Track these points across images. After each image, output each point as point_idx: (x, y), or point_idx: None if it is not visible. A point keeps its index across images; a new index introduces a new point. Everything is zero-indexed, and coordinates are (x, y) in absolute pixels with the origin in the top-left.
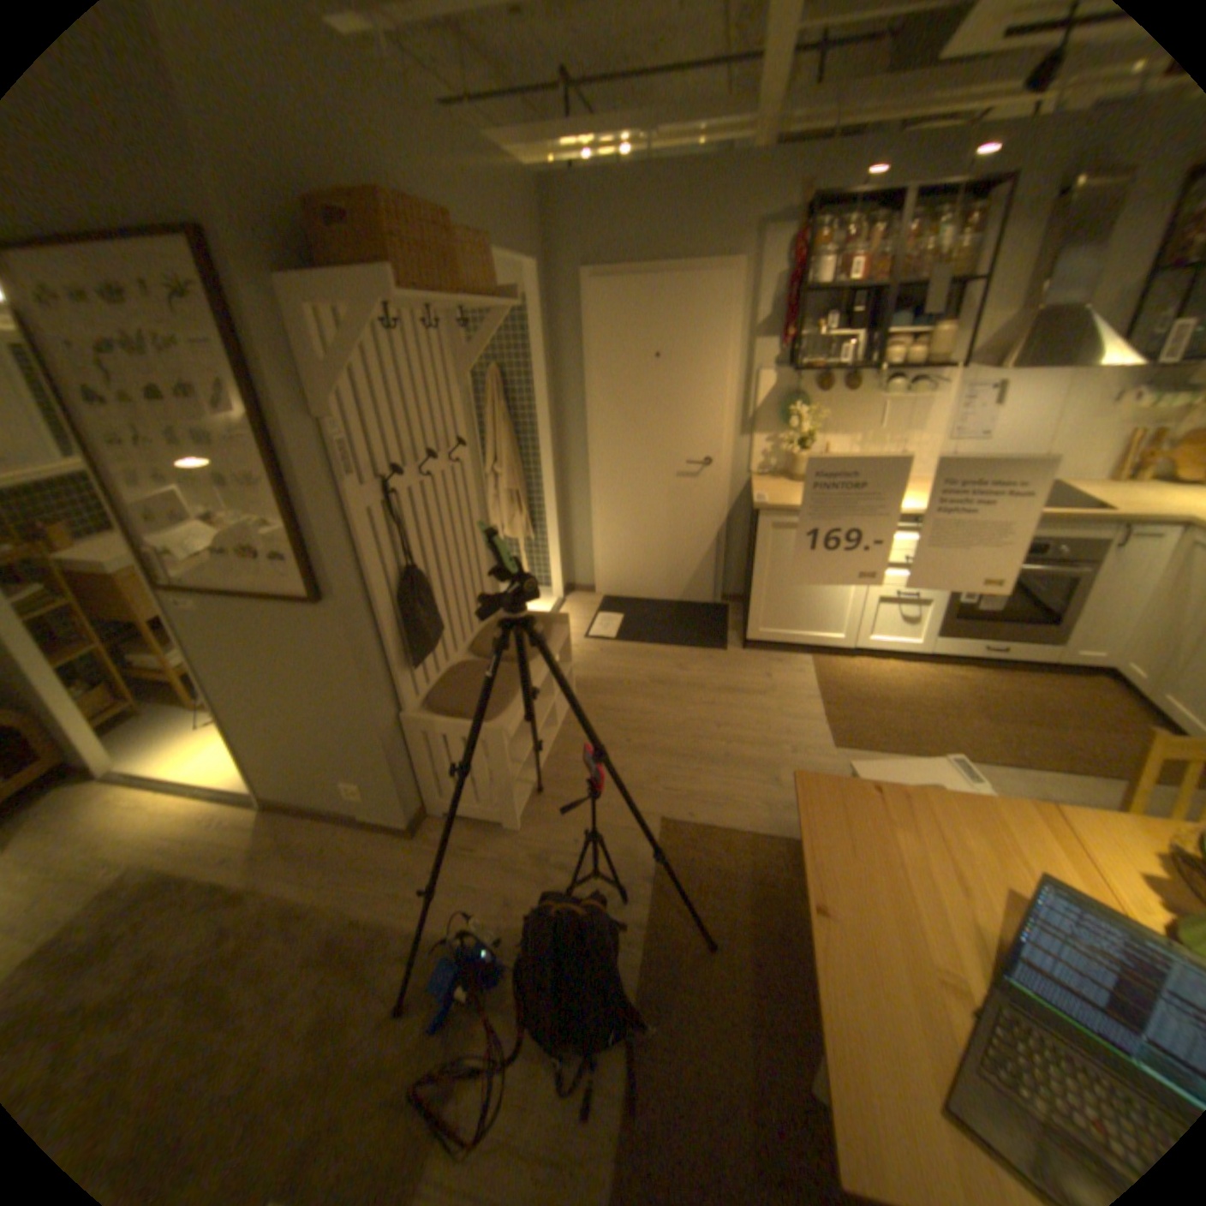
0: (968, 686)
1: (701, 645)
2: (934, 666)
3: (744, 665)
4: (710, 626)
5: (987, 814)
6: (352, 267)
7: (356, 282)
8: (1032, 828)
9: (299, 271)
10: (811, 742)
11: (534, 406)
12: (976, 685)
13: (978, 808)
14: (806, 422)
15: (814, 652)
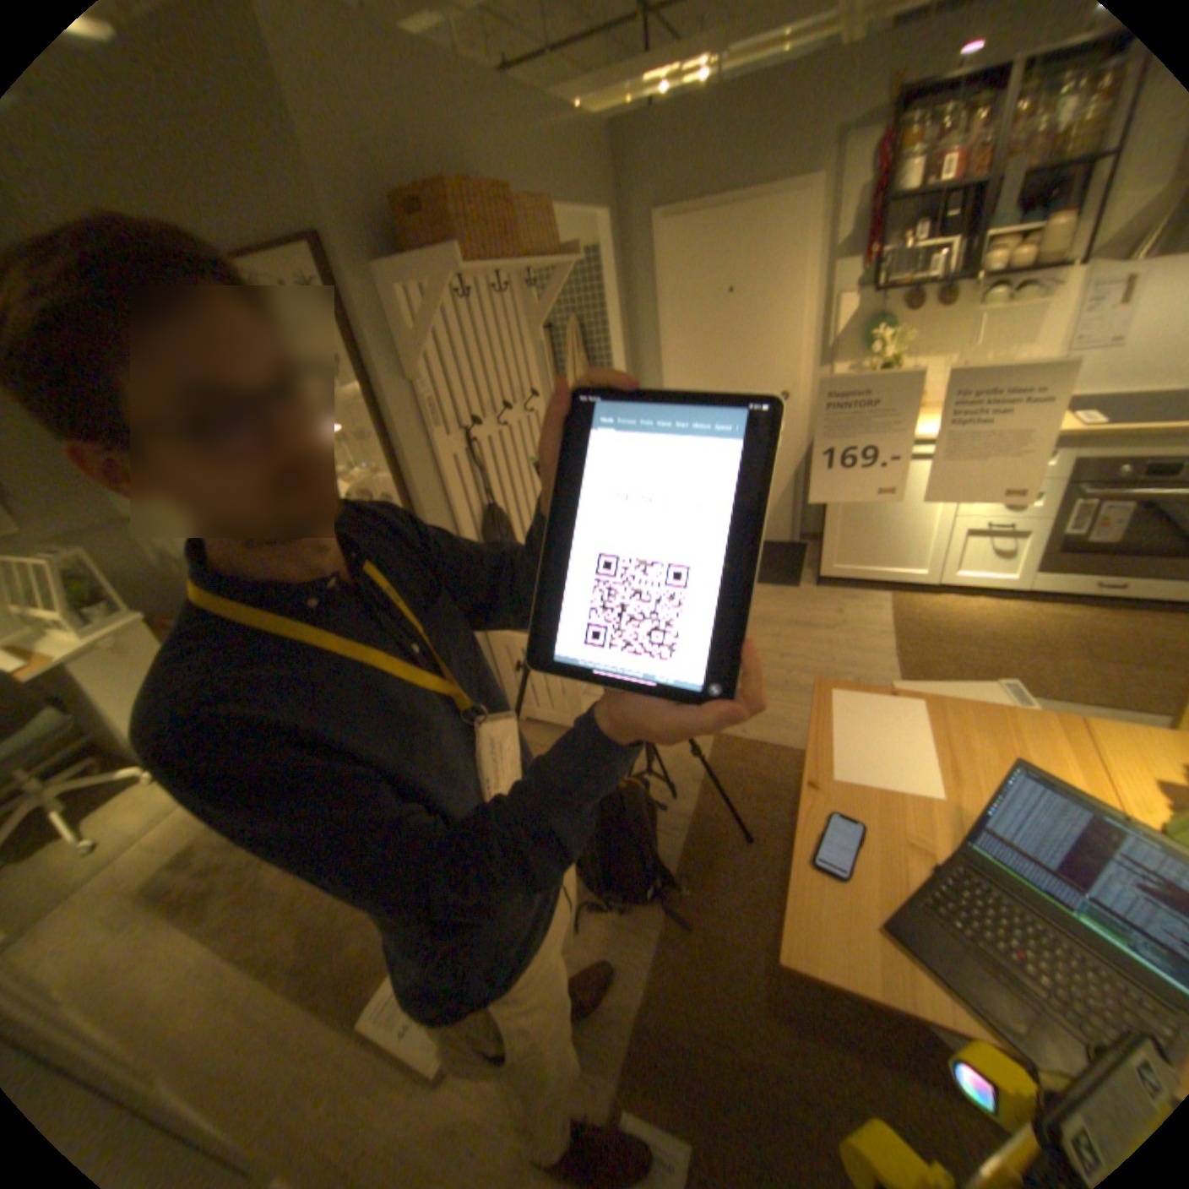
0: (1071, 625)
1: (774, 582)
2: (1033, 605)
3: (816, 602)
4: (785, 564)
5: (1002, 723)
6: (429, 248)
7: (433, 261)
8: (1045, 735)
9: (390, 257)
10: (875, 674)
11: (612, 355)
12: (1081, 624)
13: (992, 716)
14: (893, 346)
15: (895, 589)
